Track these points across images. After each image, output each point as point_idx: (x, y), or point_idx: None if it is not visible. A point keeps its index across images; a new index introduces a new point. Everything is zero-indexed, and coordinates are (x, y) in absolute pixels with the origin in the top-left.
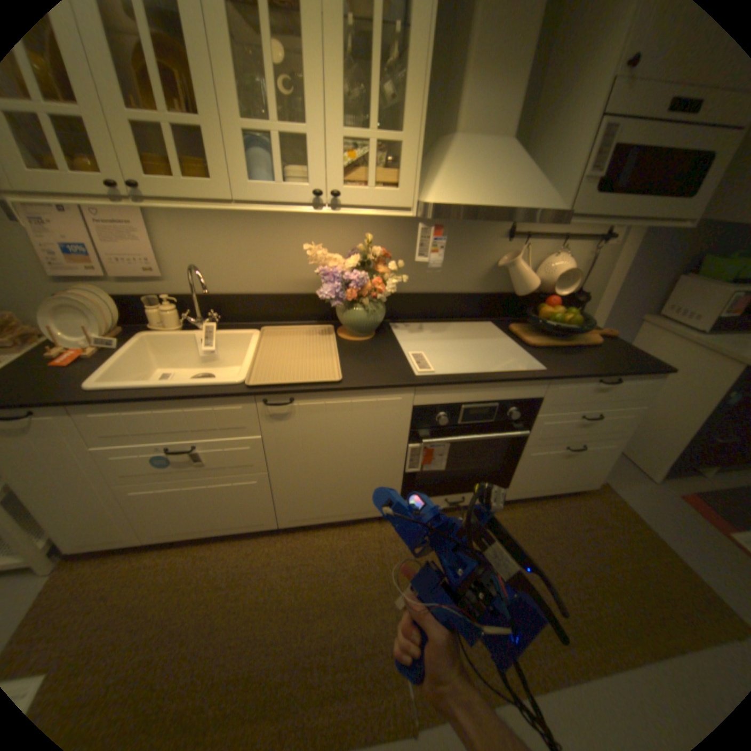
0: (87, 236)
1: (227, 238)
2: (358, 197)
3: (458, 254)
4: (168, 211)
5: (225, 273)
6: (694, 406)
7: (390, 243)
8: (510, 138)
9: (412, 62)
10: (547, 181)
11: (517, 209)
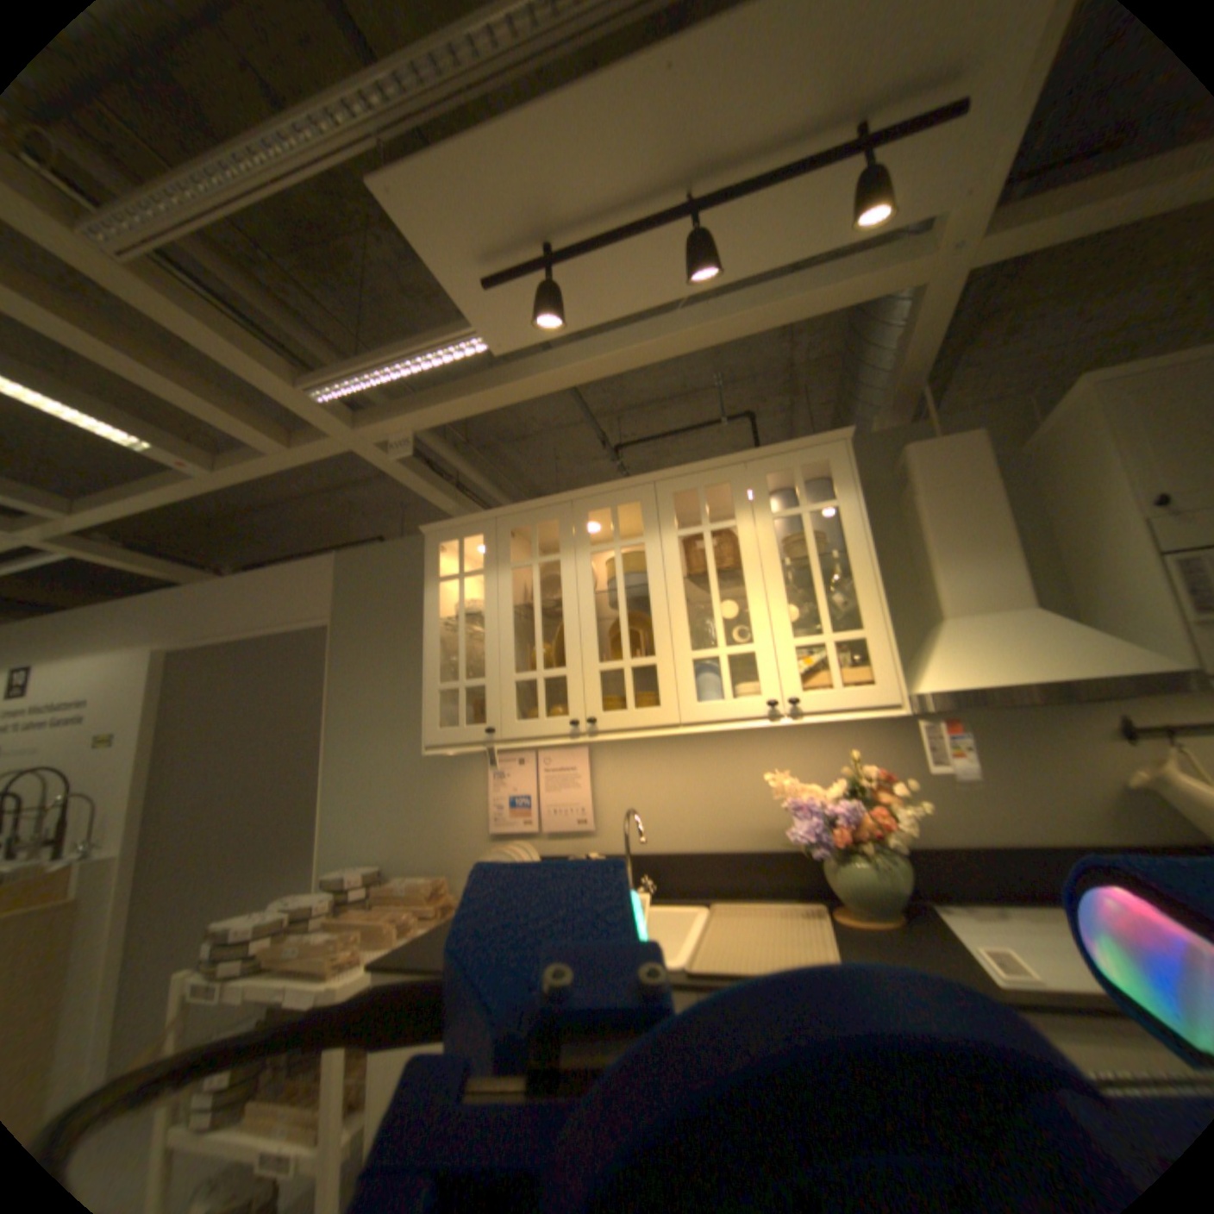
0: (537, 786)
1: (672, 778)
2: (823, 701)
3: (1030, 773)
4: (615, 753)
5: (667, 822)
6: None
7: (897, 766)
8: (1030, 608)
9: (857, 572)
10: (1122, 640)
11: (1080, 680)
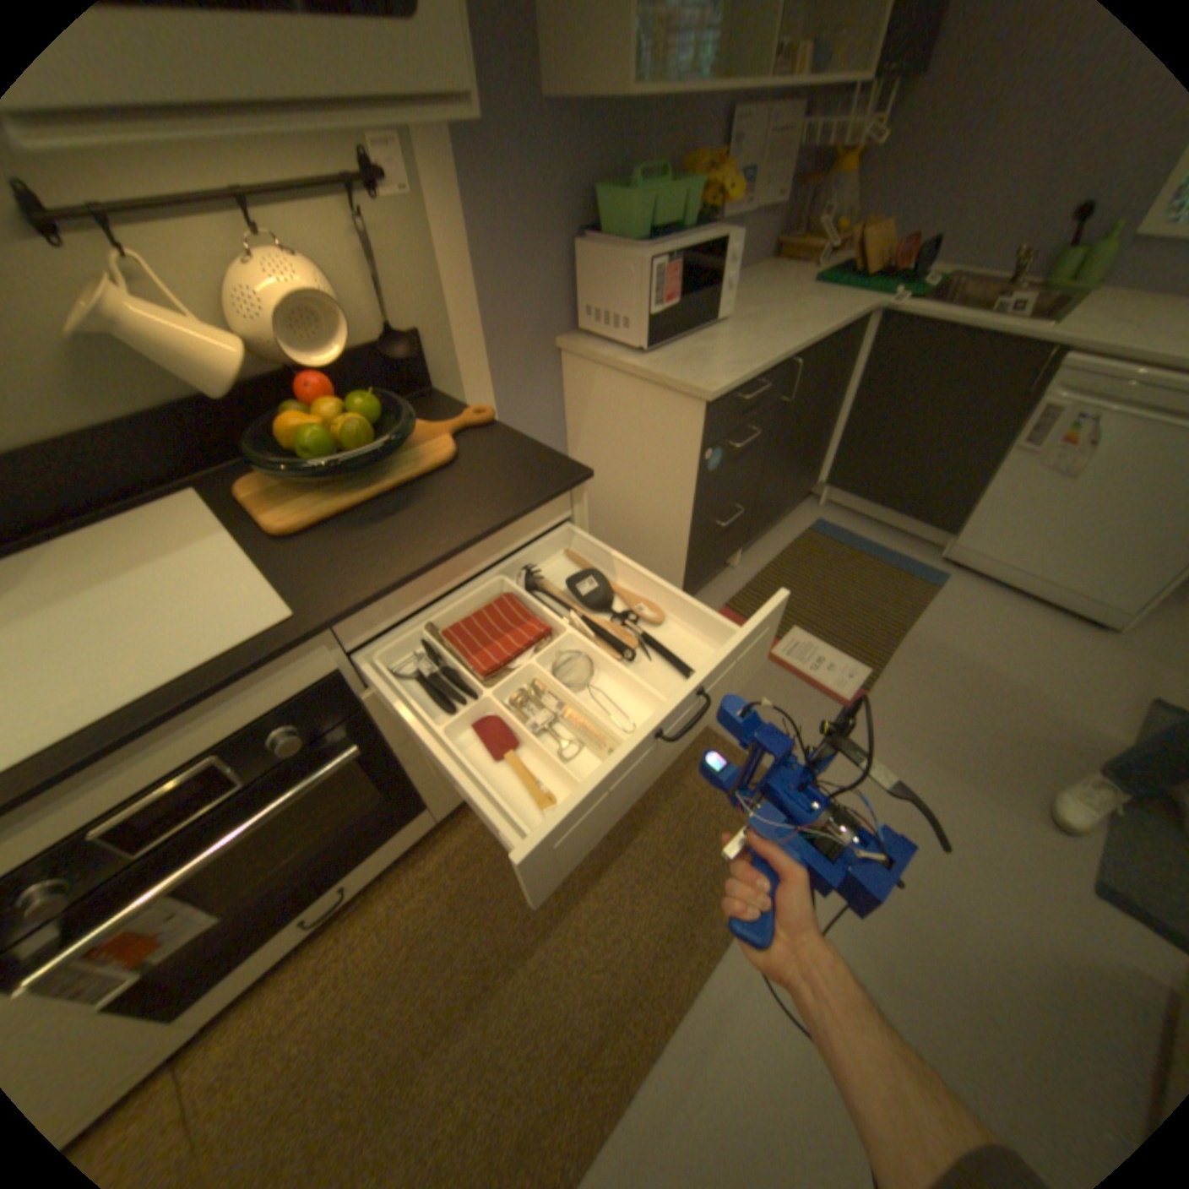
0: None
1: None
2: None
3: None
4: None
5: None
6: (670, 487)
7: None
8: None
9: None
10: None
11: None
